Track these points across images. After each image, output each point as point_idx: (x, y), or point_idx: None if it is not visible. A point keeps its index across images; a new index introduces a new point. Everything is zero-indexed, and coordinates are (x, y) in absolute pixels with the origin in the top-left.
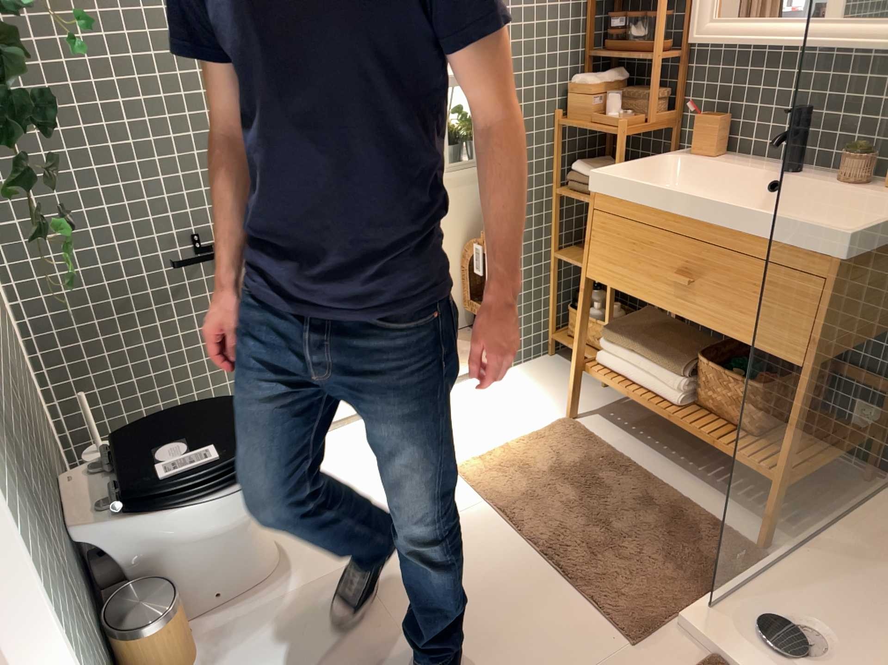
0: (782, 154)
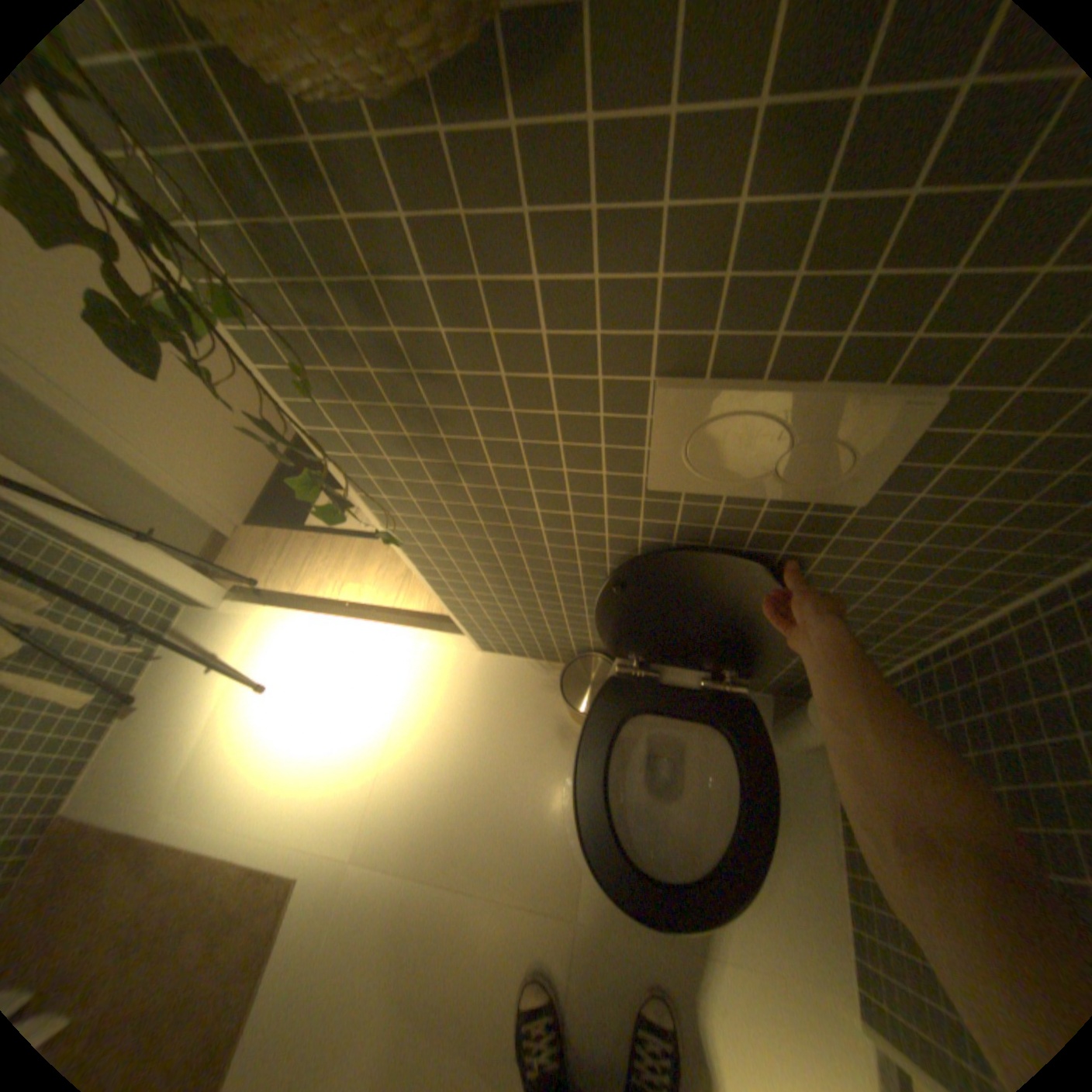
0: None
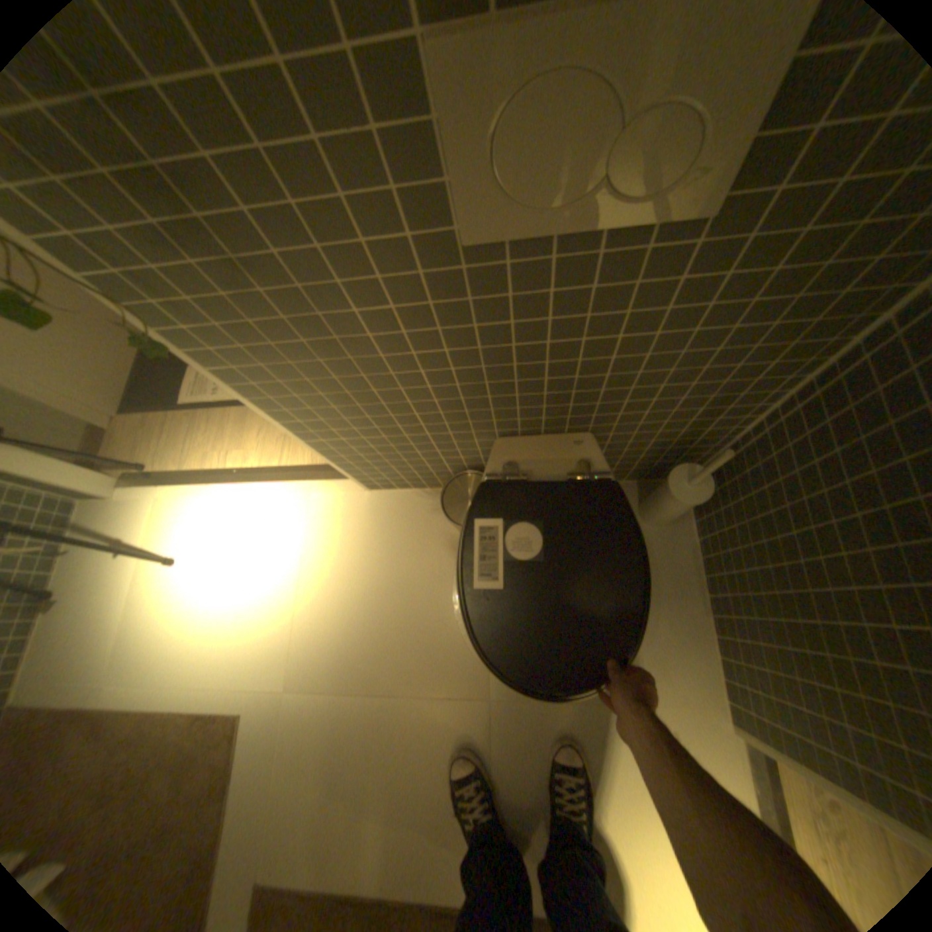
0: None
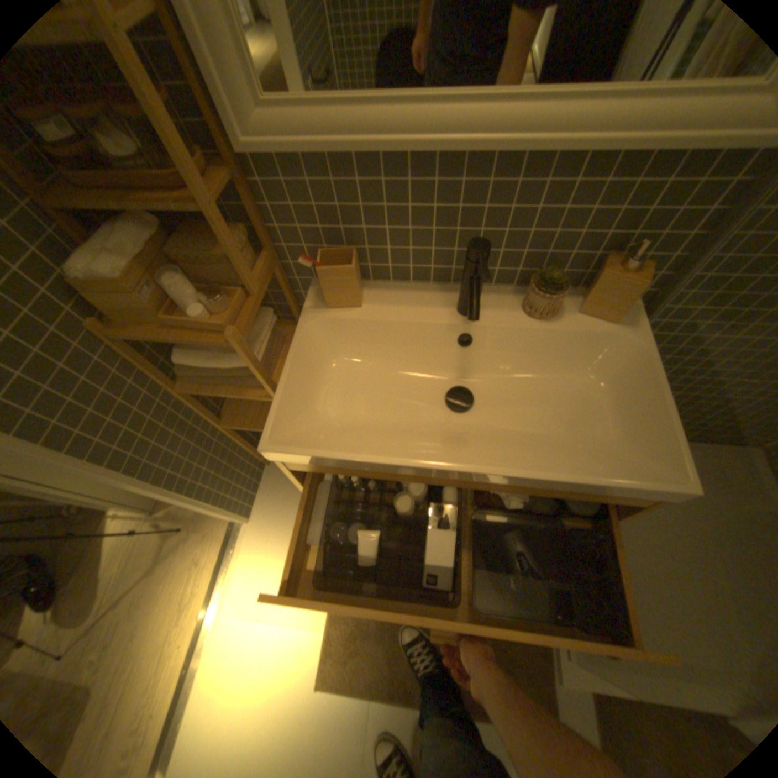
0: (434, 273)
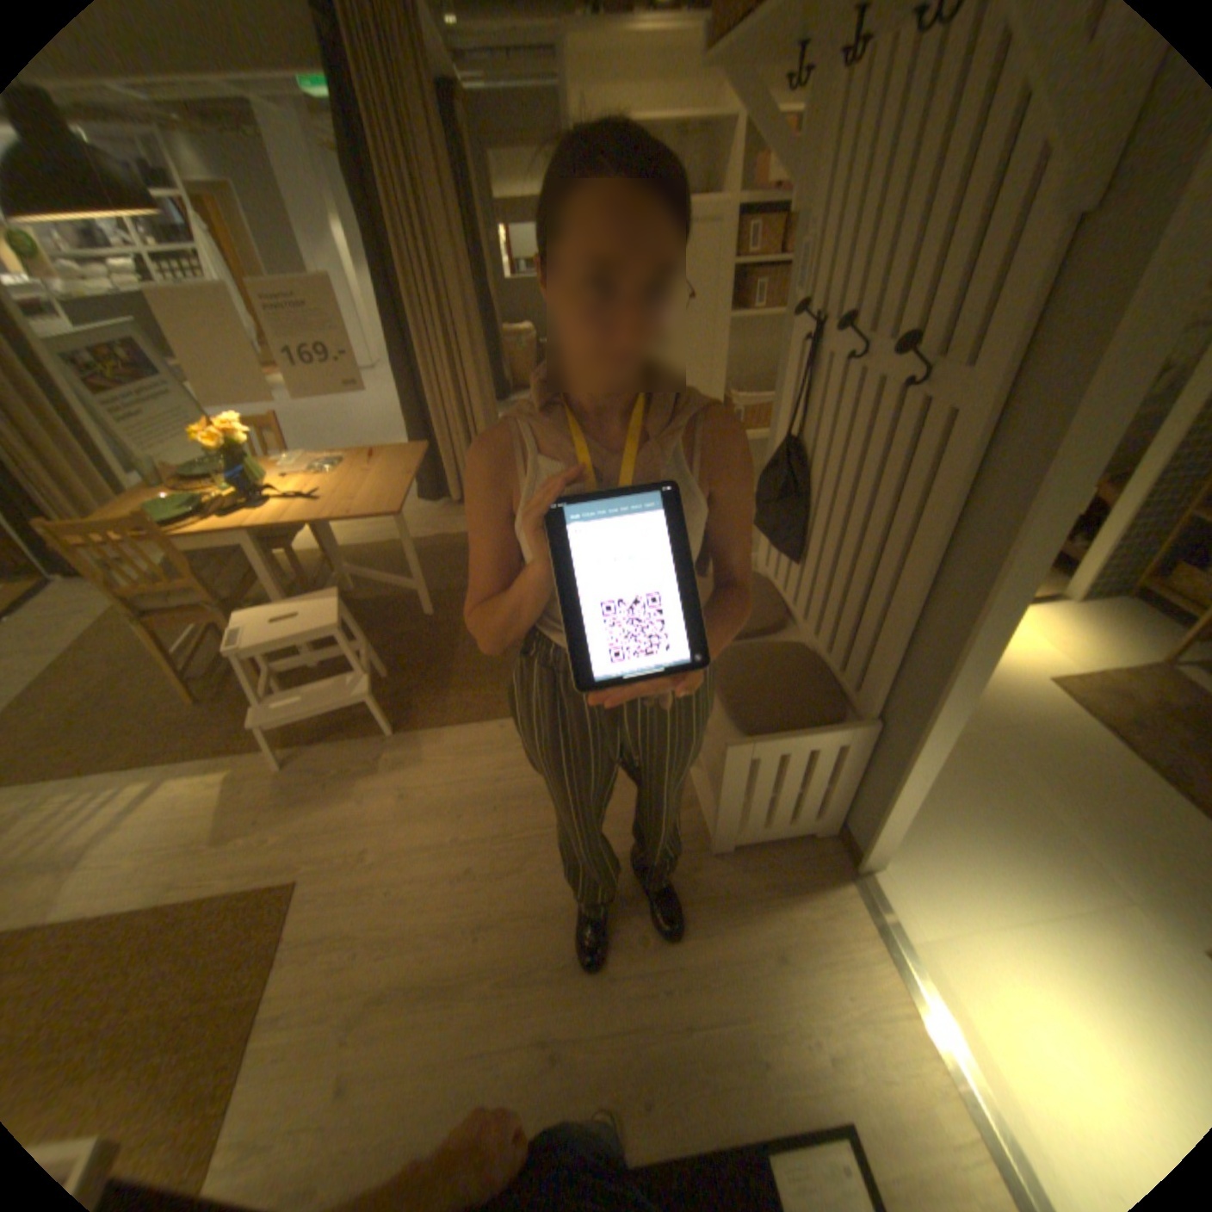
0: None
